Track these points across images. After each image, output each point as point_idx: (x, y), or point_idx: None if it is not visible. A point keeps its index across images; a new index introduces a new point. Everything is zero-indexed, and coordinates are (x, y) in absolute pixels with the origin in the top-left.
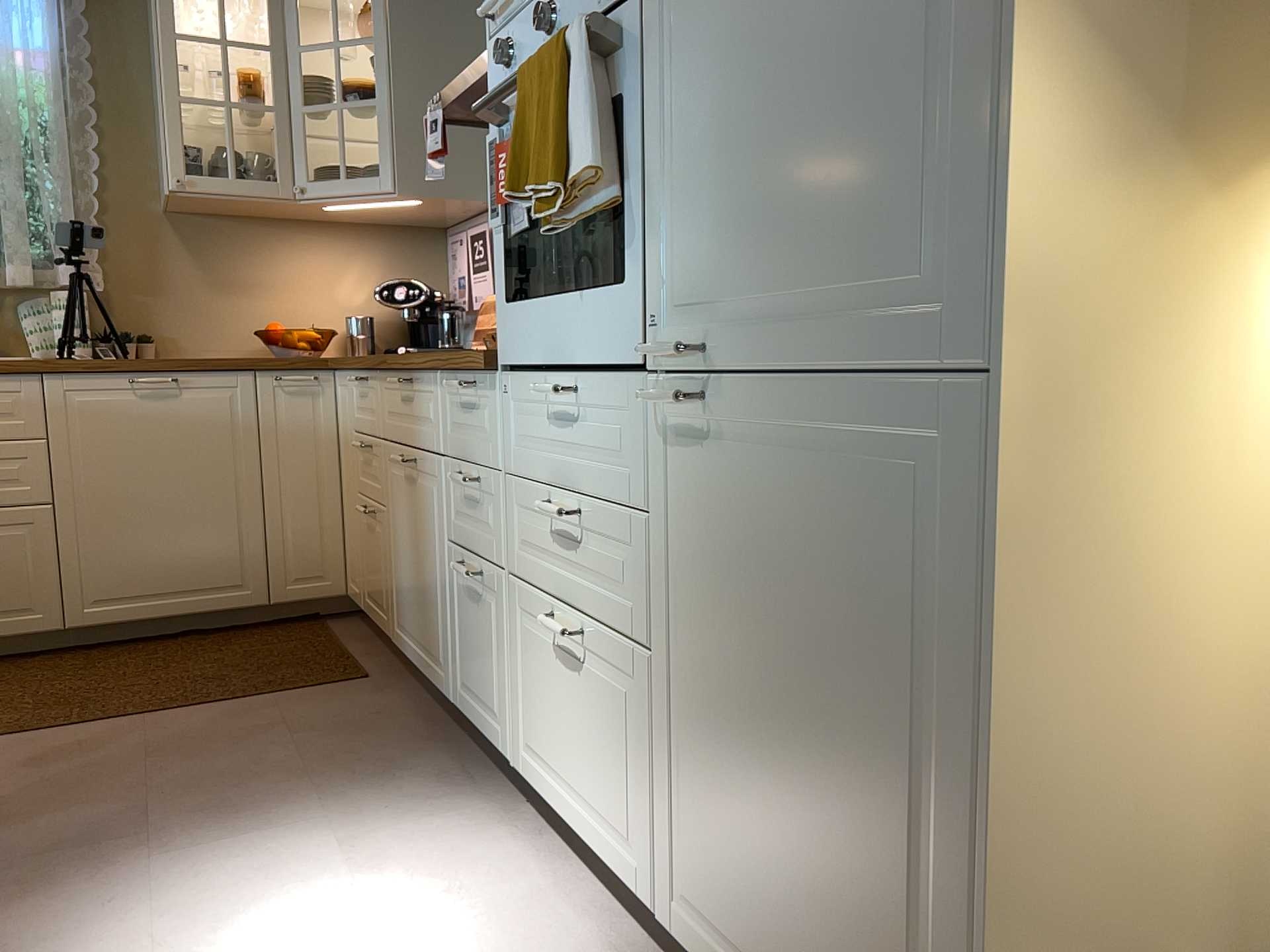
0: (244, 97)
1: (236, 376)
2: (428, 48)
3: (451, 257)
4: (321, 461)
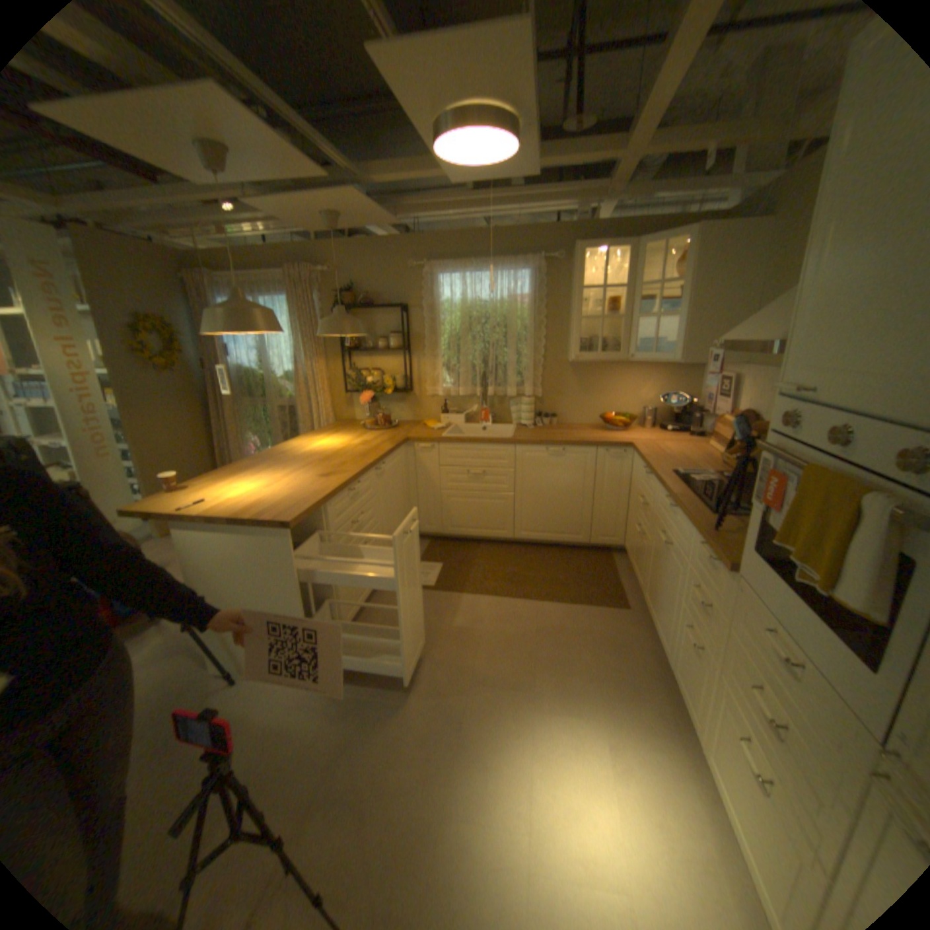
0: (609, 310)
1: (588, 449)
2: (716, 280)
3: (706, 381)
4: (621, 488)
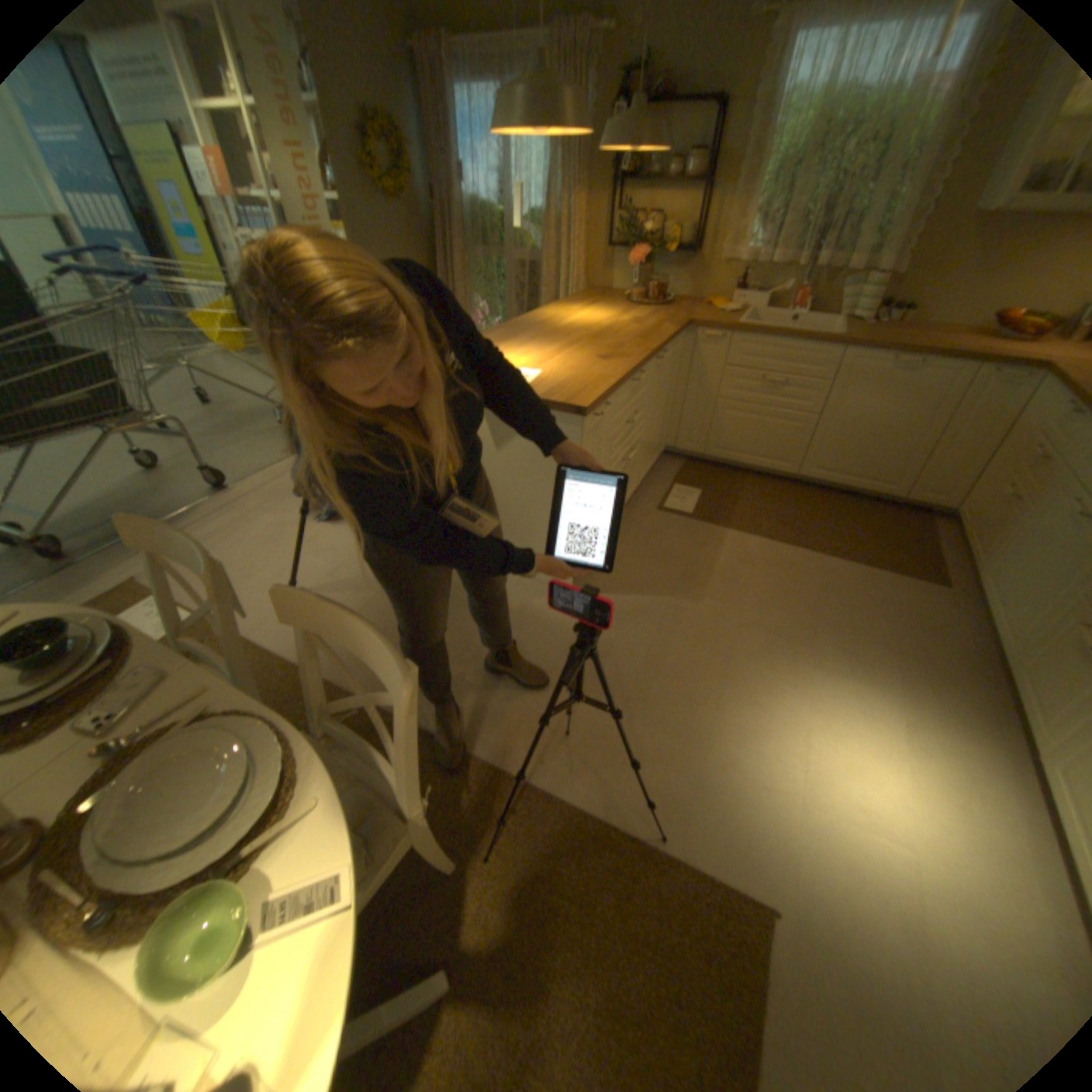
0: None
1: (966, 364)
2: None
3: None
4: (993, 431)
